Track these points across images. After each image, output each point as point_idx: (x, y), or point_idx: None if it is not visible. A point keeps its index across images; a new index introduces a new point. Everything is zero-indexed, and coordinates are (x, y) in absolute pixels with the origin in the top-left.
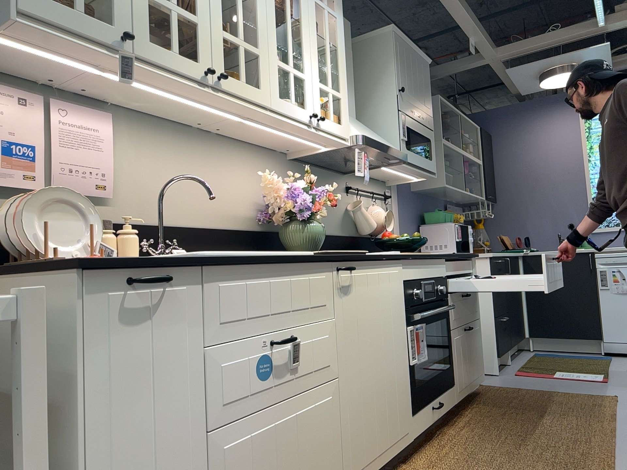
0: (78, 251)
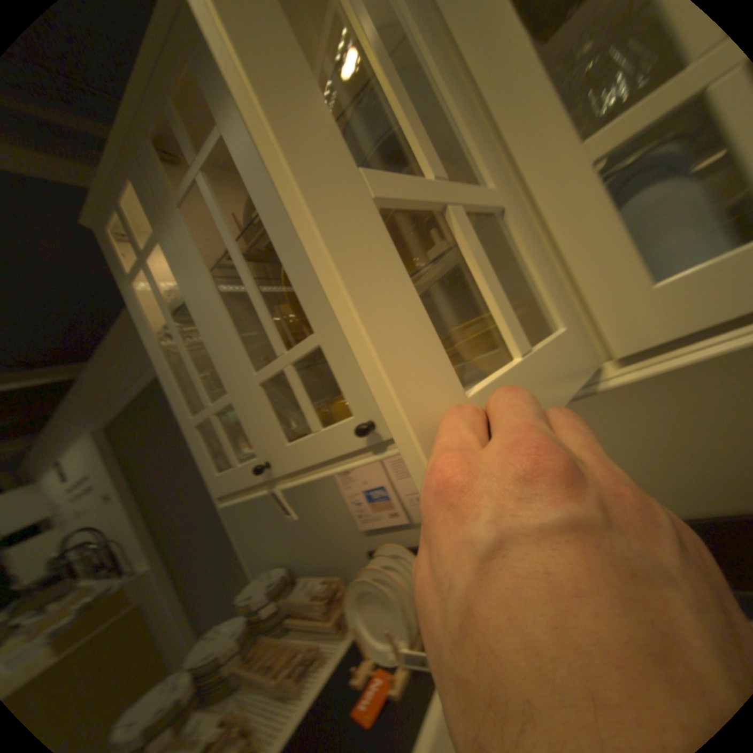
0: (389, 662)
